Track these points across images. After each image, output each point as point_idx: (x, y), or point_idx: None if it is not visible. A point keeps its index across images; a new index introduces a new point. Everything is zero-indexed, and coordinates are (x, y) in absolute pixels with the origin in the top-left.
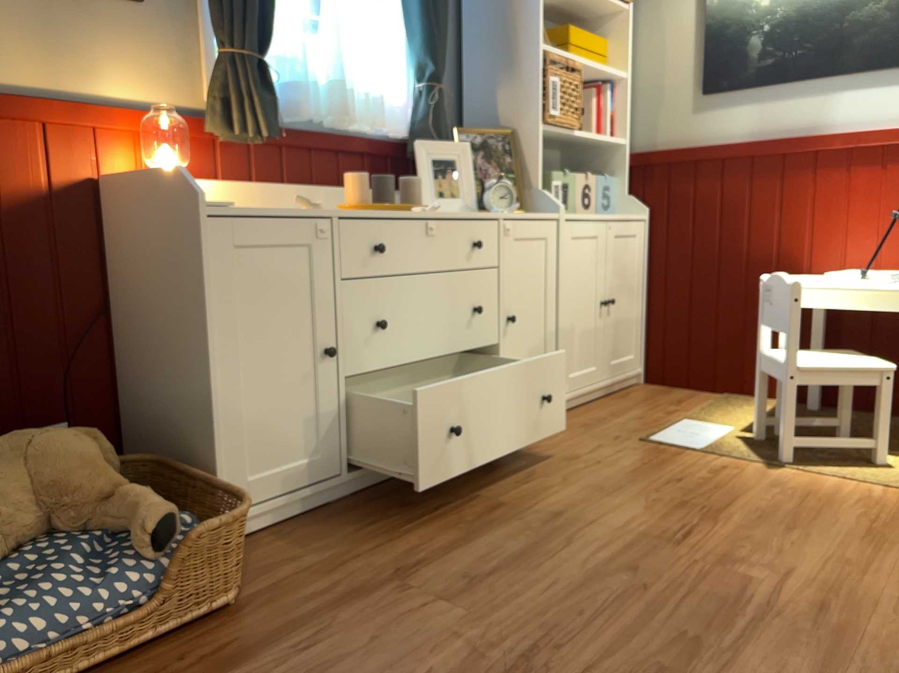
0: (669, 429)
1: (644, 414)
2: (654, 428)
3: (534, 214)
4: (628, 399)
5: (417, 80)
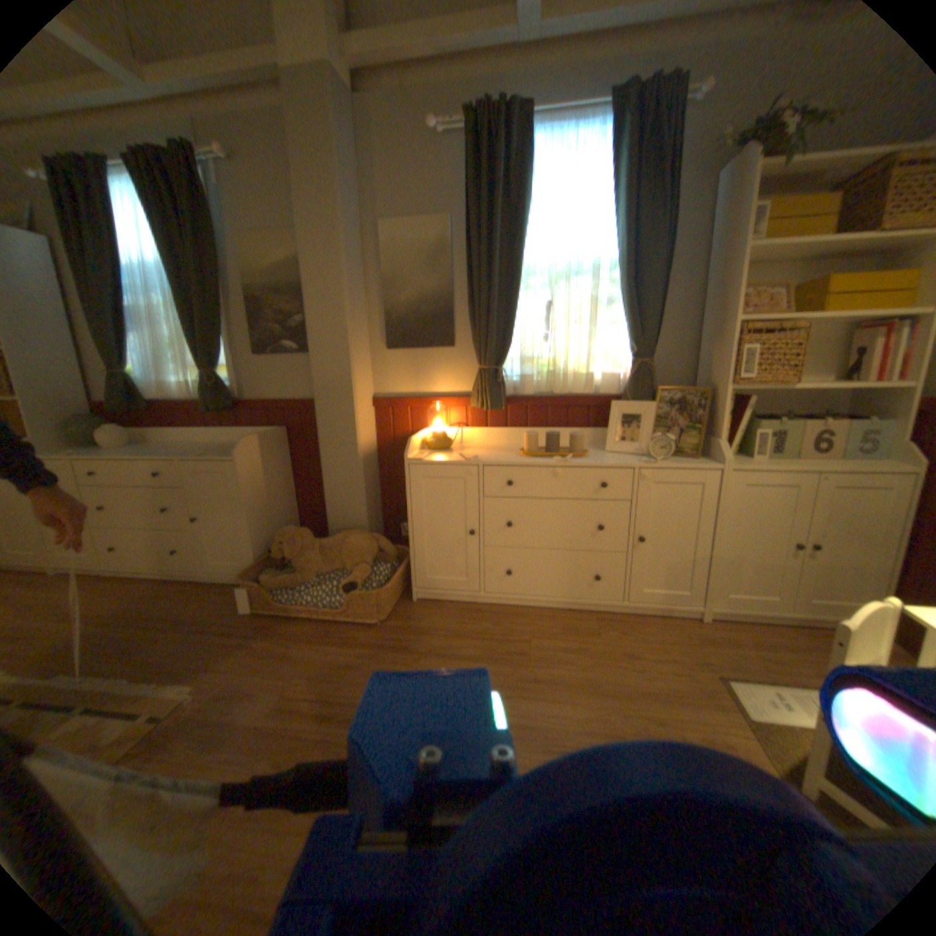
0: (773, 689)
1: (790, 664)
2: (764, 679)
3: (698, 462)
4: (818, 642)
5: (631, 355)
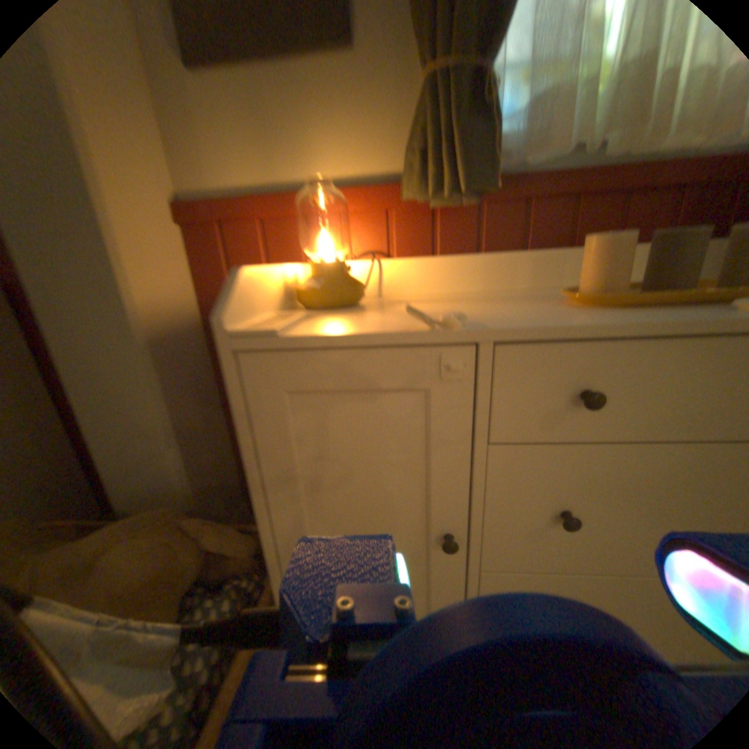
0: None
1: None
2: None
3: None
4: None
5: None
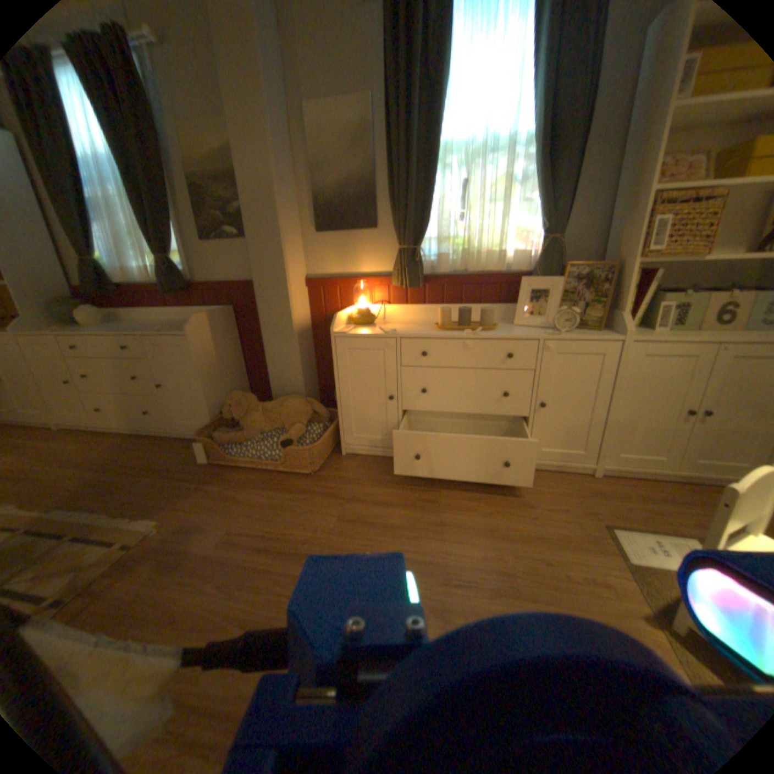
0: (654, 537)
1: (672, 515)
2: (646, 528)
3: (601, 334)
4: (700, 497)
5: (543, 232)
